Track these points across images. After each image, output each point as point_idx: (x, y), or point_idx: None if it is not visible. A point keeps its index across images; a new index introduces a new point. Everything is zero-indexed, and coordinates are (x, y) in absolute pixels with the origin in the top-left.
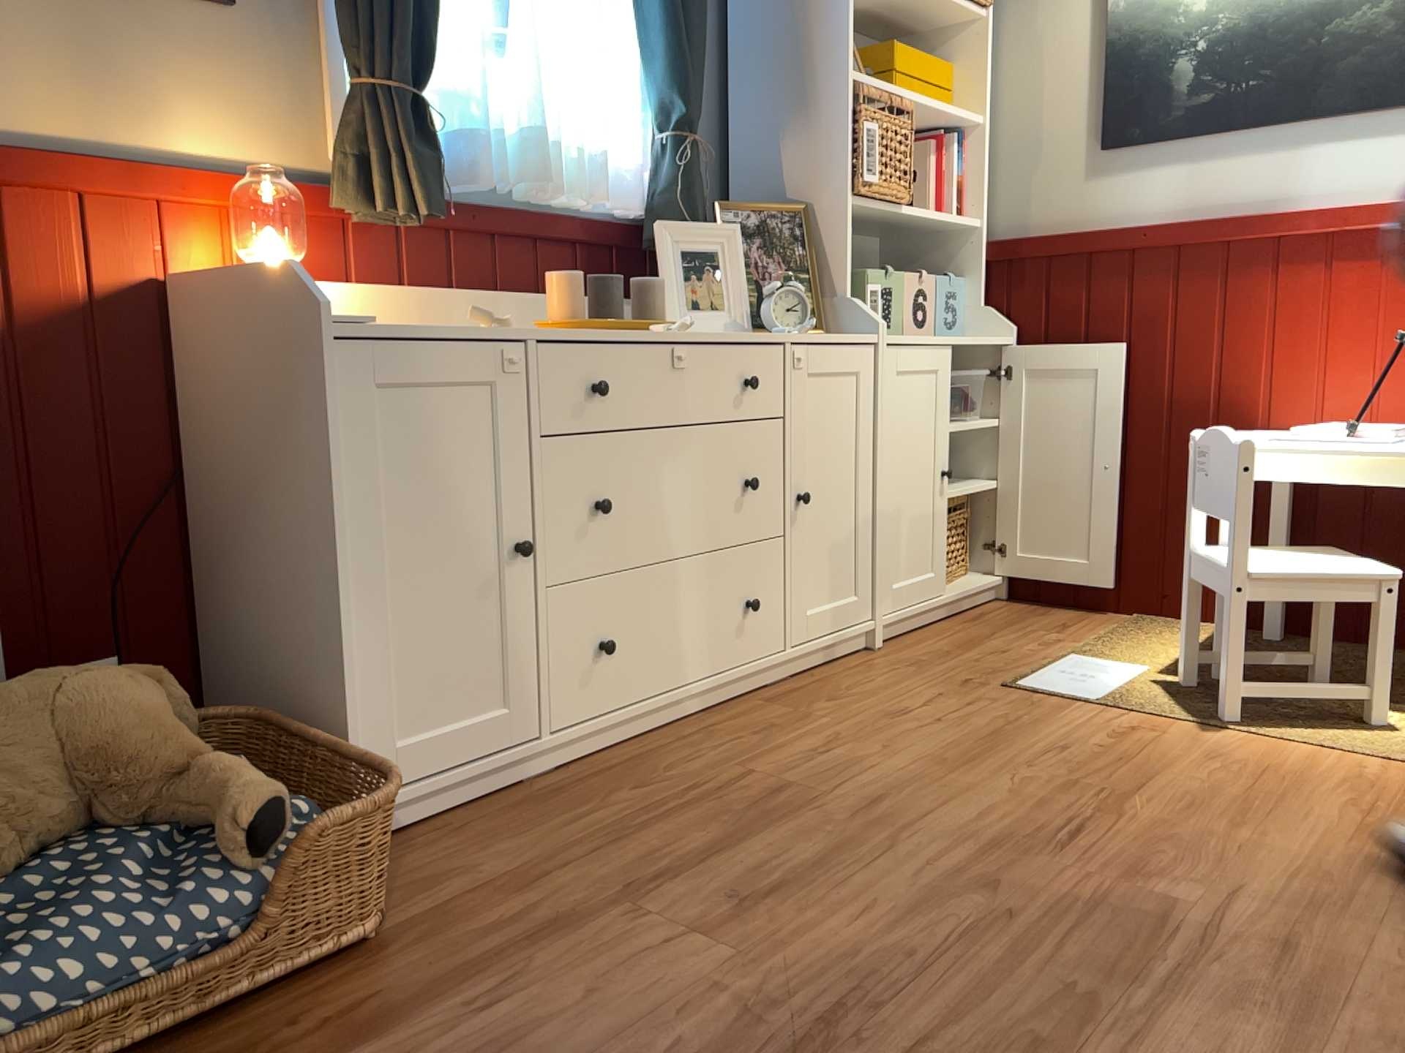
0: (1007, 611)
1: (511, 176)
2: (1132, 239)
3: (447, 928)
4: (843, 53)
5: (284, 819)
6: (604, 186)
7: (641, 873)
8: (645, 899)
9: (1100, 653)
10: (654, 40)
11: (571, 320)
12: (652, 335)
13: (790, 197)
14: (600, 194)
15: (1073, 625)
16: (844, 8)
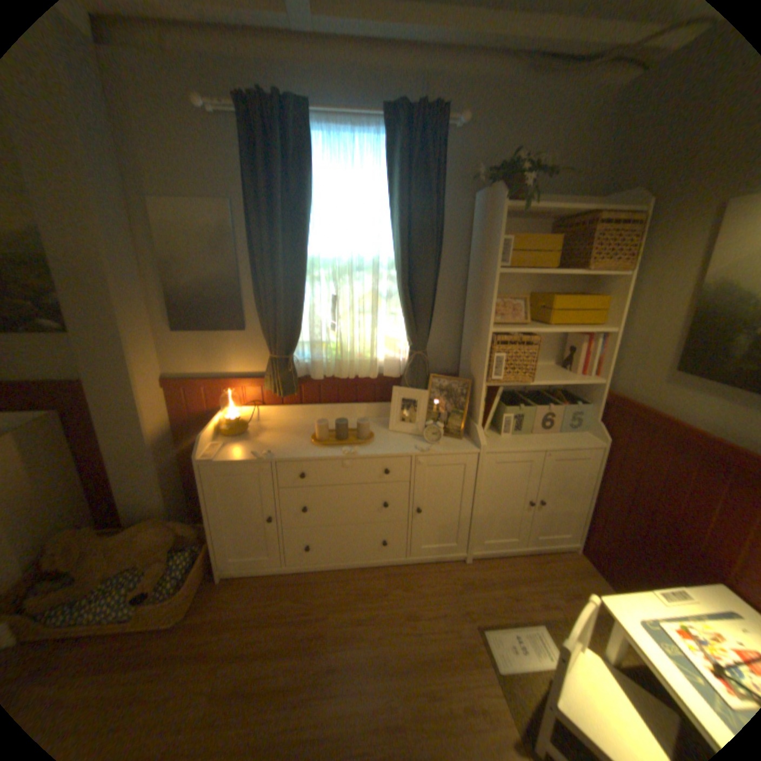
0: (567, 567)
1: (337, 371)
2: (679, 431)
3: (188, 636)
4: (489, 321)
5: (147, 597)
6: (386, 365)
7: (240, 651)
8: (224, 666)
9: (560, 638)
10: (403, 315)
11: (317, 441)
12: (335, 456)
13: (471, 372)
14: (371, 376)
15: (584, 601)
16: (492, 300)
